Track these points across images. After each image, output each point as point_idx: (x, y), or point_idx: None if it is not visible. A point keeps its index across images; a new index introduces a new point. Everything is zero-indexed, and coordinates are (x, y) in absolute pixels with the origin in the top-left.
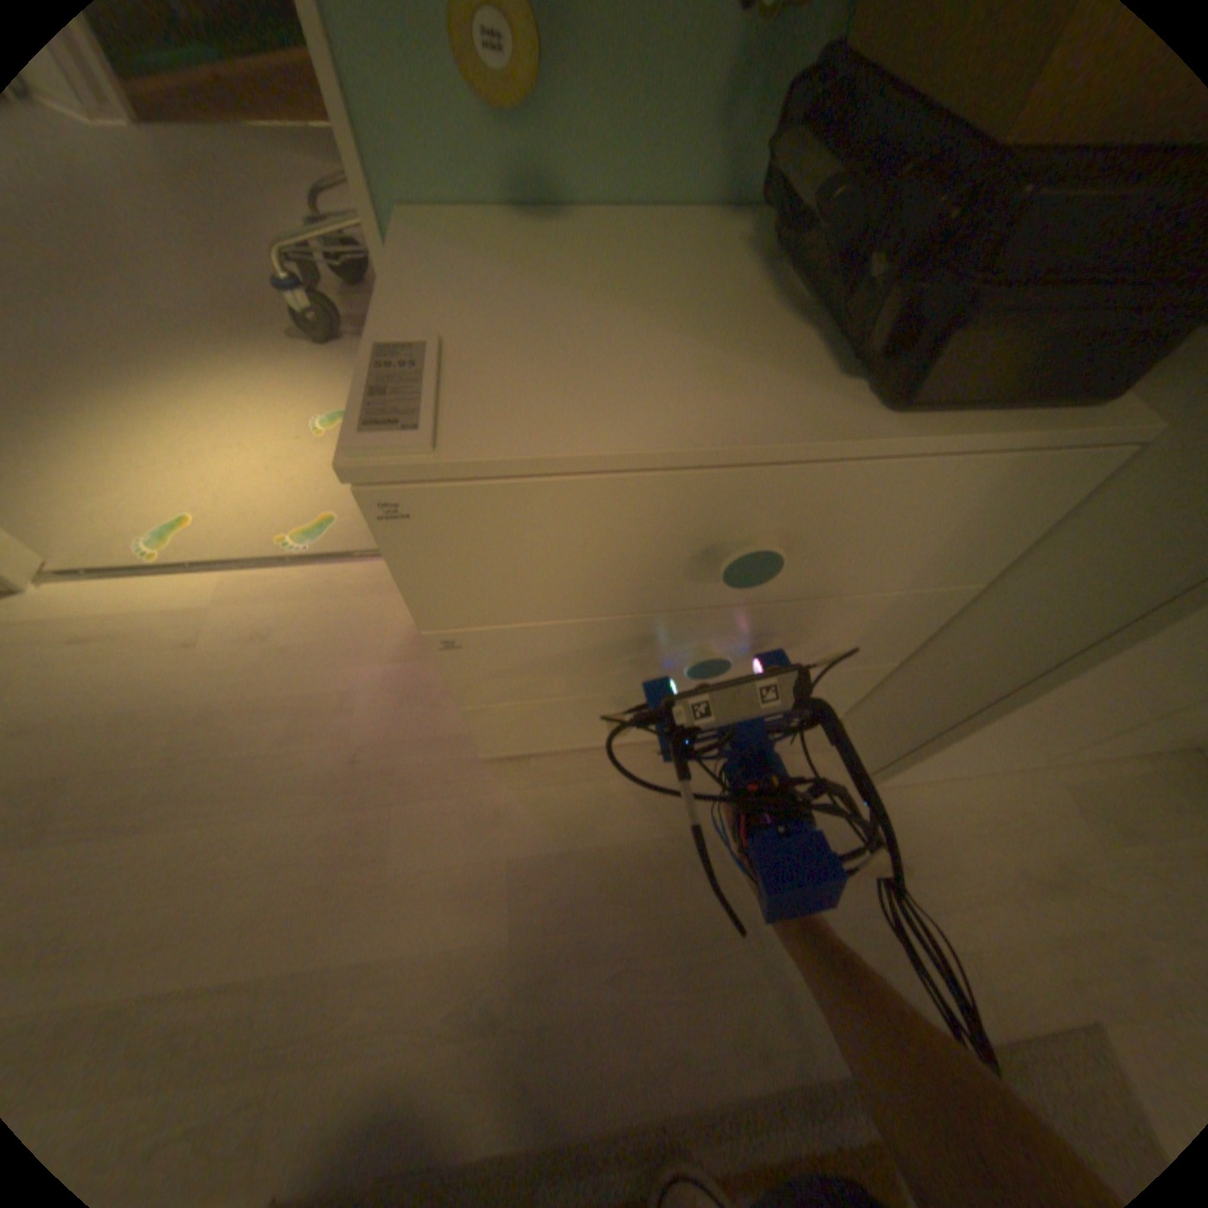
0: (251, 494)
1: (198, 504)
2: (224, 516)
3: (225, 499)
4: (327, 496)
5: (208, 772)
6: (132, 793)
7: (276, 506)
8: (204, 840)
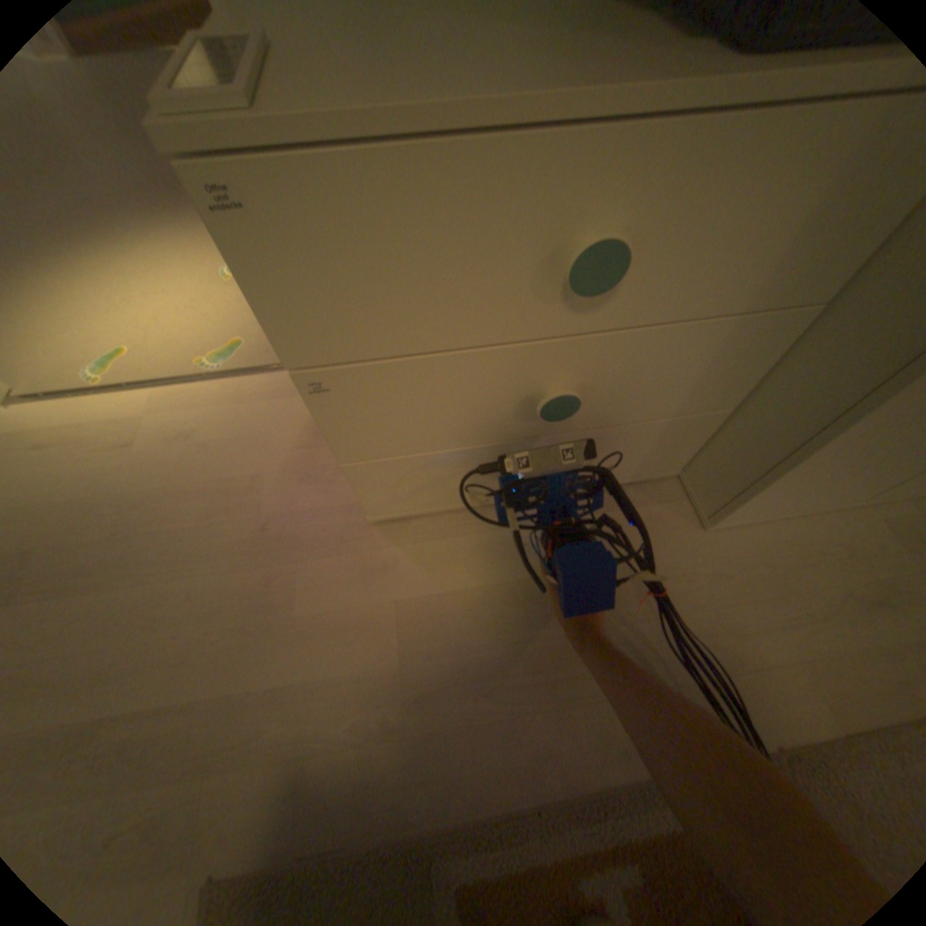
0: (173, 327)
1: (131, 337)
2: (152, 345)
3: (152, 332)
4: (235, 325)
5: (144, 542)
6: (84, 562)
7: (194, 335)
8: (143, 595)
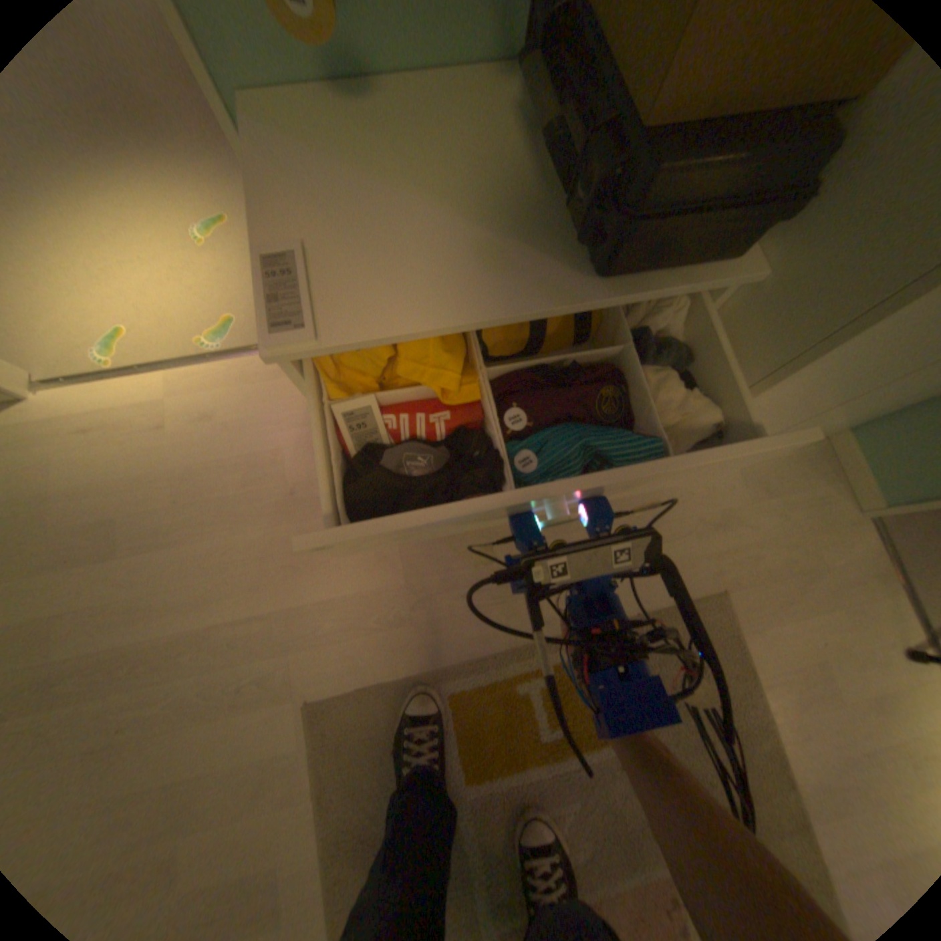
0: (162, 303)
1: (124, 315)
2: (147, 324)
3: (143, 309)
4: (221, 300)
5: (200, 508)
6: (158, 525)
7: (185, 312)
8: (212, 547)
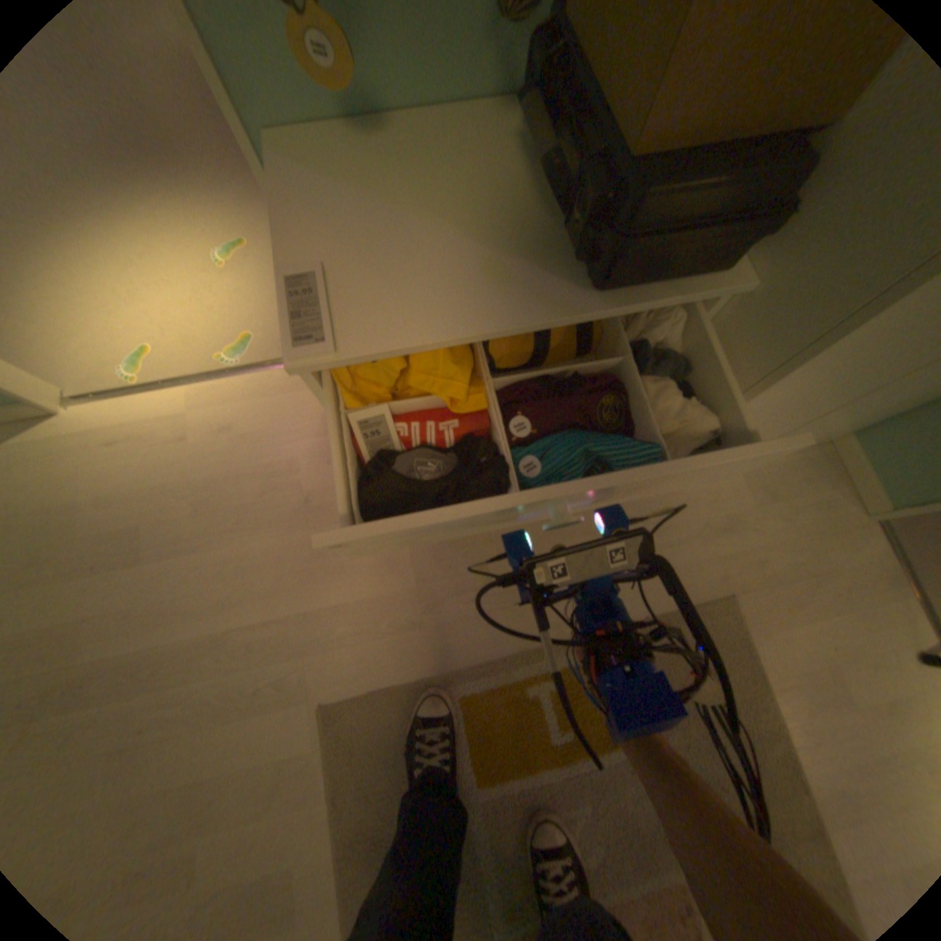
0: (185, 323)
1: (150, 335)
2: (171, 342)
3: (167, 329)
4: (241, 318)
5: (220, 516)
6: (180, 533)
7: (206, 330)
8: (231, 553)
